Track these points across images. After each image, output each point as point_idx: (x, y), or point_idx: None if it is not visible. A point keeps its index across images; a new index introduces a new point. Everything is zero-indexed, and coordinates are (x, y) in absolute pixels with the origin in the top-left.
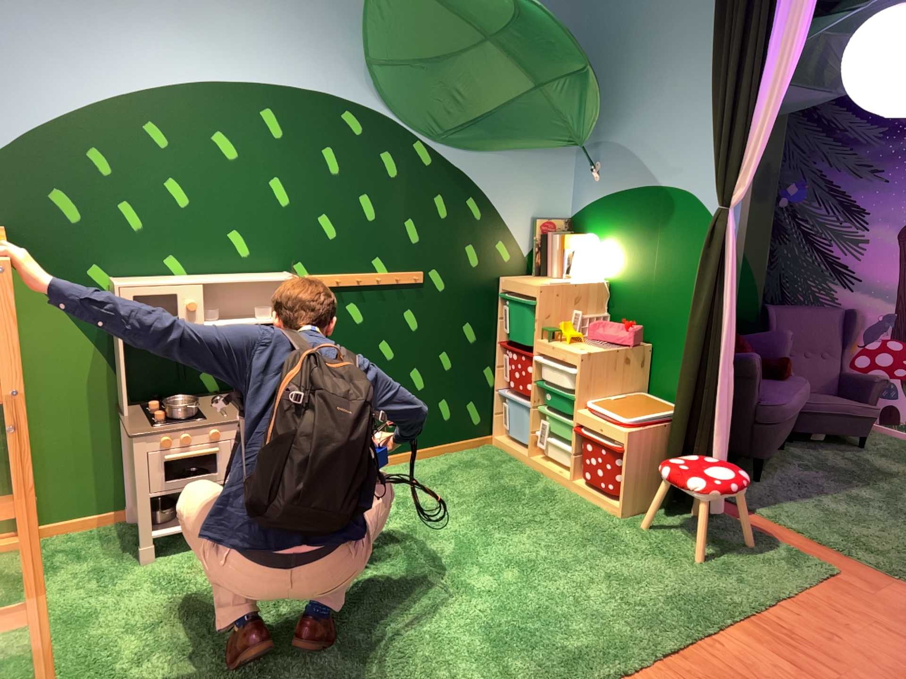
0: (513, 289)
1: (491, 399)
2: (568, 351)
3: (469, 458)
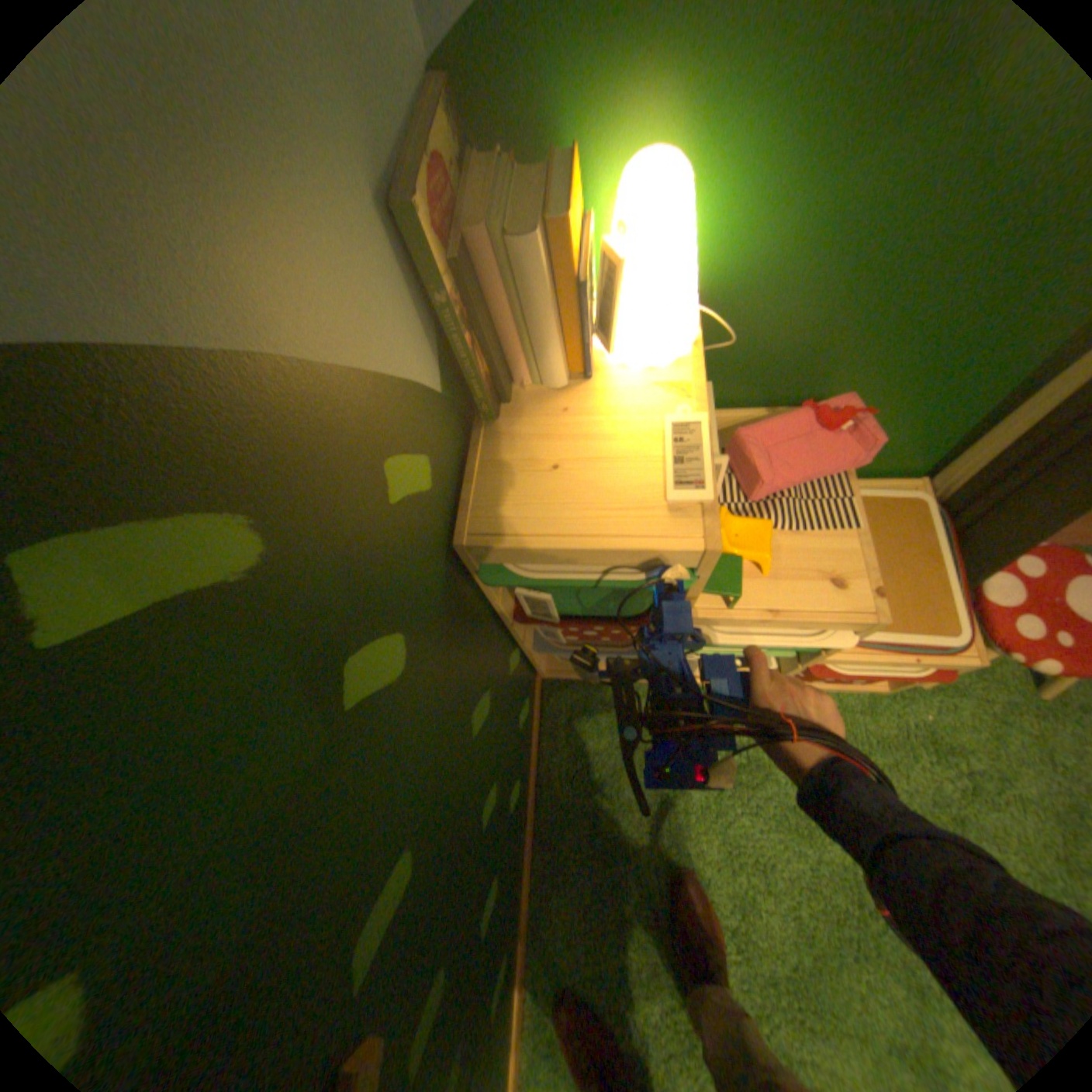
0: (562, 552)
1: (528, 658)
2: (838, 616)
3: (580, 758)
